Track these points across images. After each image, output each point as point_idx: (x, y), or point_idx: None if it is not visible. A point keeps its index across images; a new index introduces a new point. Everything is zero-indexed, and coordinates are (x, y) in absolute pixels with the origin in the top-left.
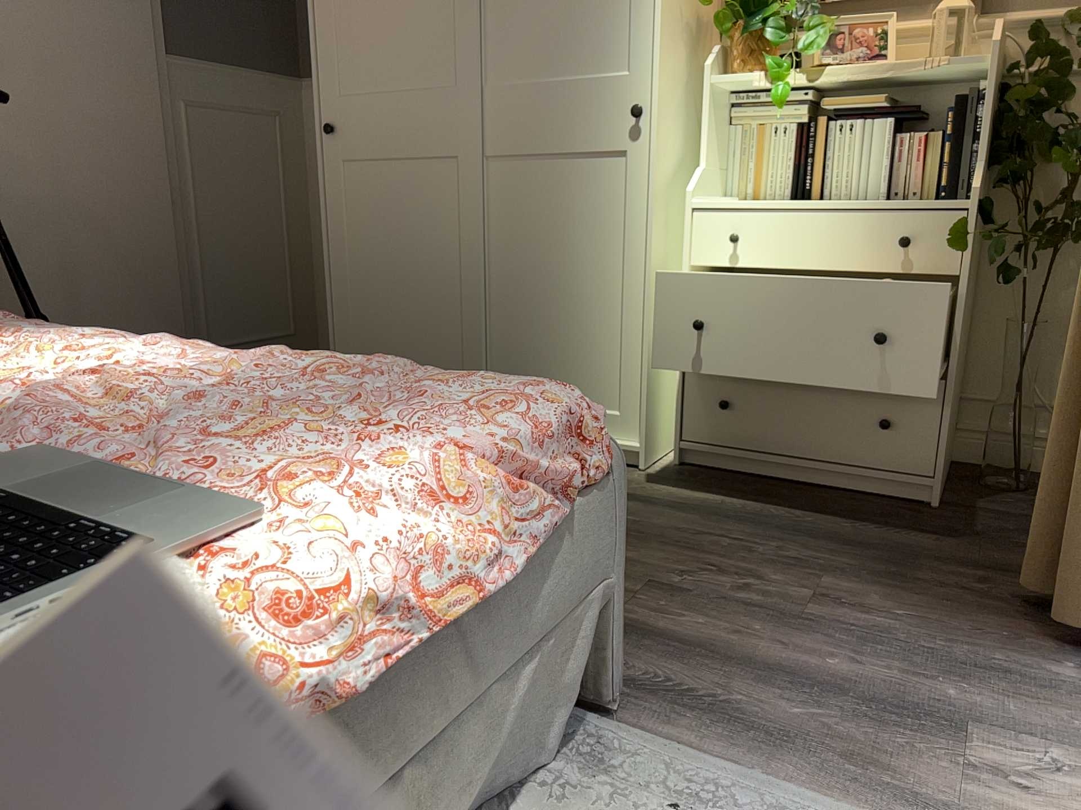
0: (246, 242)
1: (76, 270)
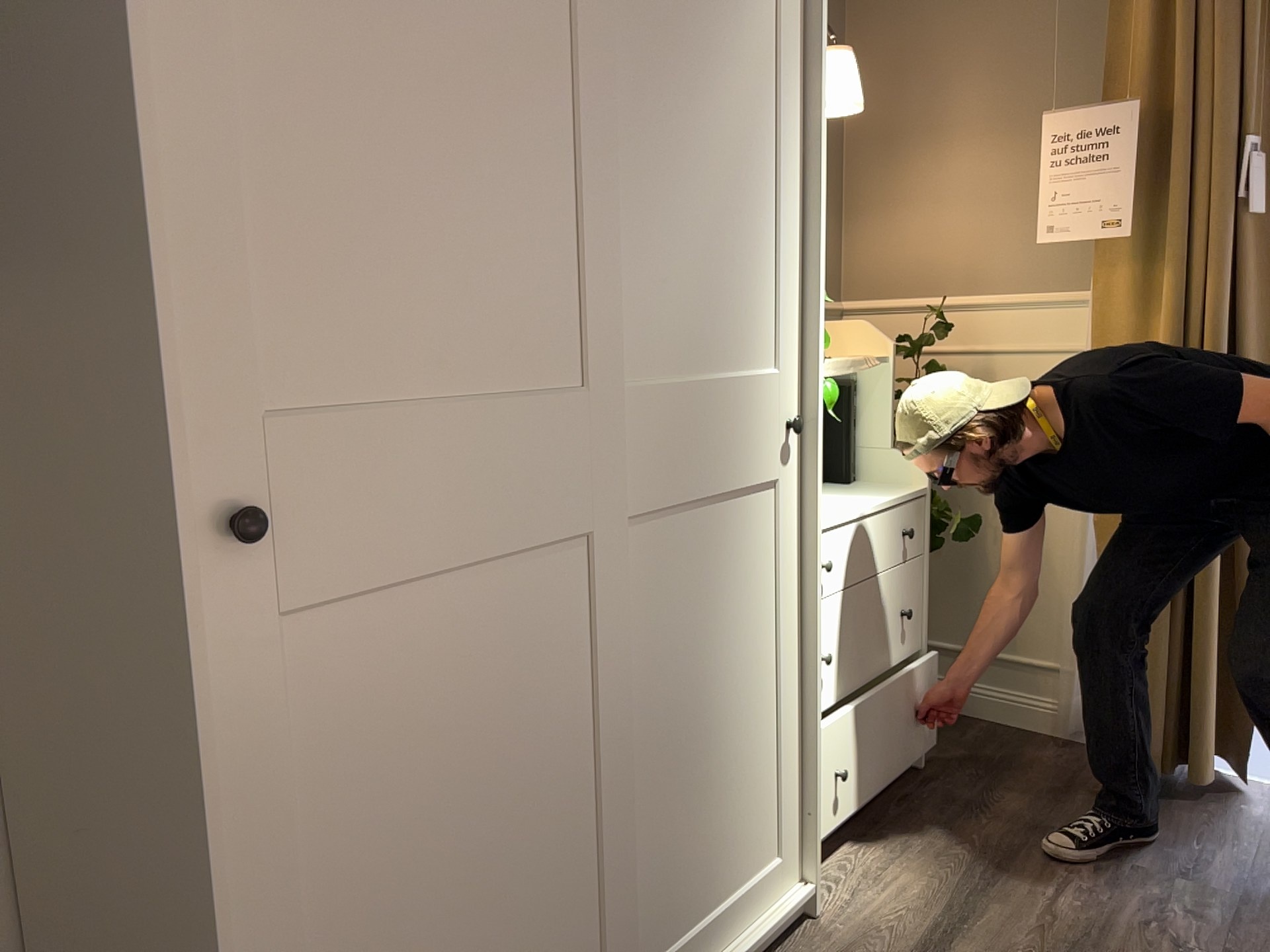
0: None
1: None
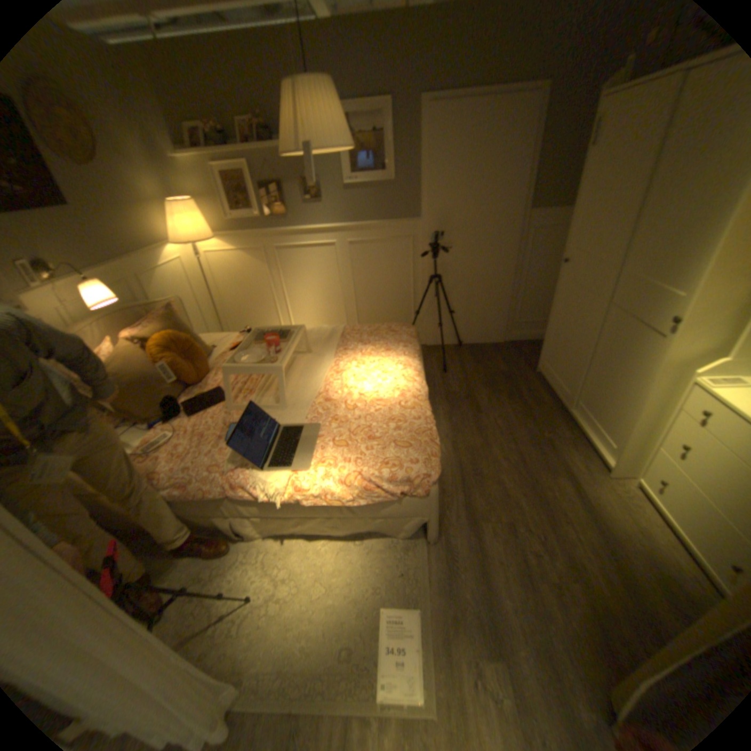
0: (546, 283)
1: (470, 294)
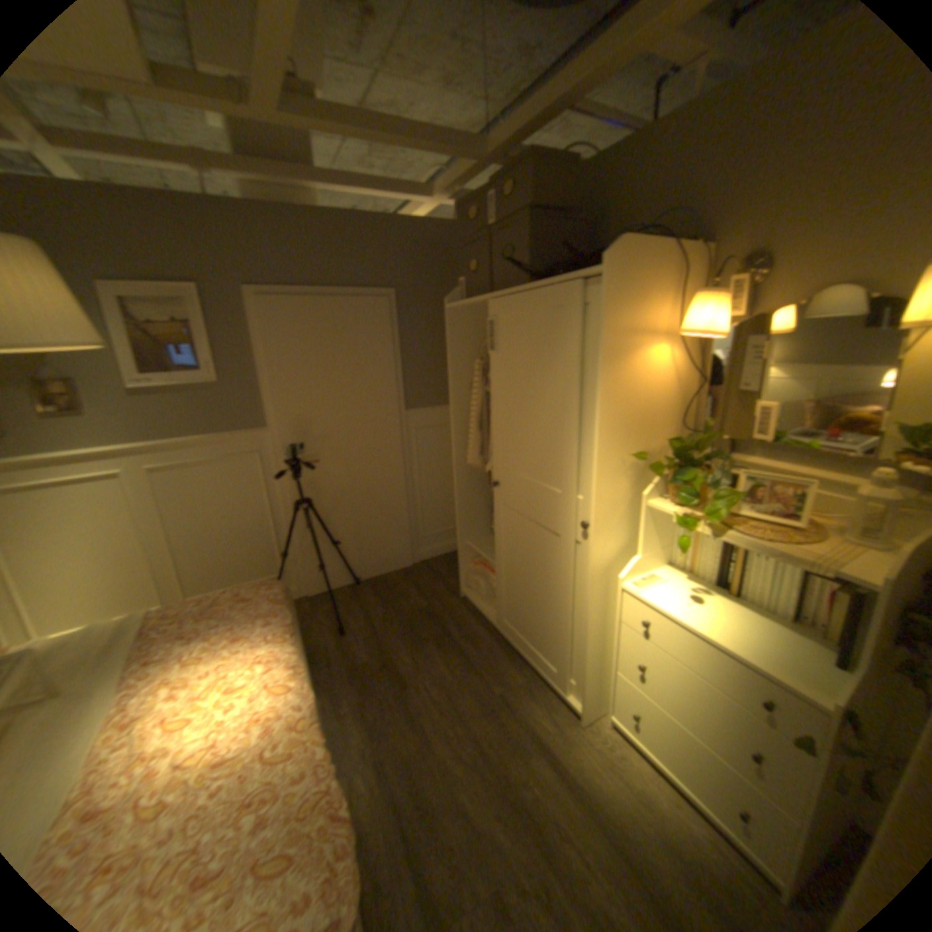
0: (442, 486)
1: (356, 514)
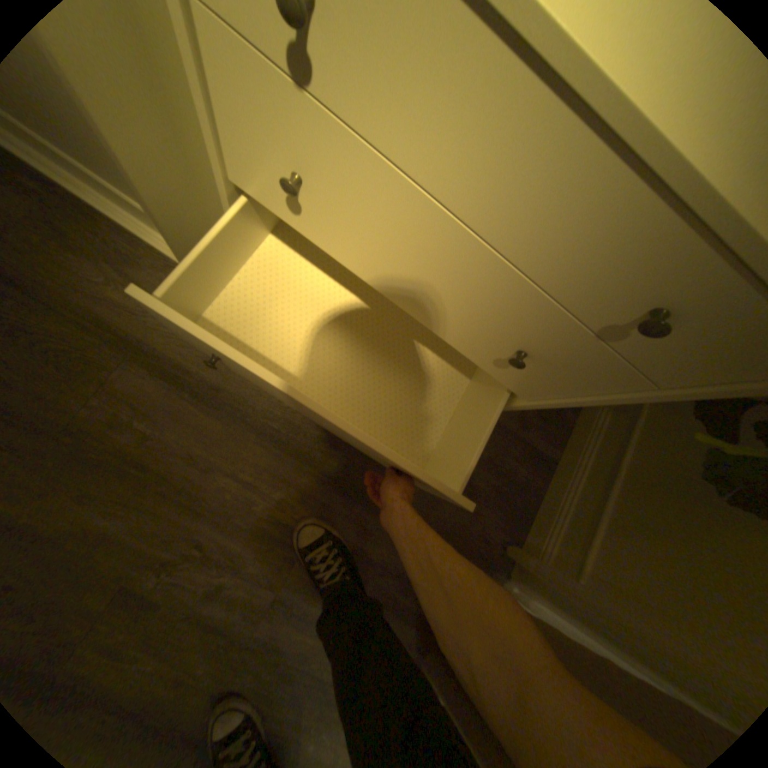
0: None
1: None
